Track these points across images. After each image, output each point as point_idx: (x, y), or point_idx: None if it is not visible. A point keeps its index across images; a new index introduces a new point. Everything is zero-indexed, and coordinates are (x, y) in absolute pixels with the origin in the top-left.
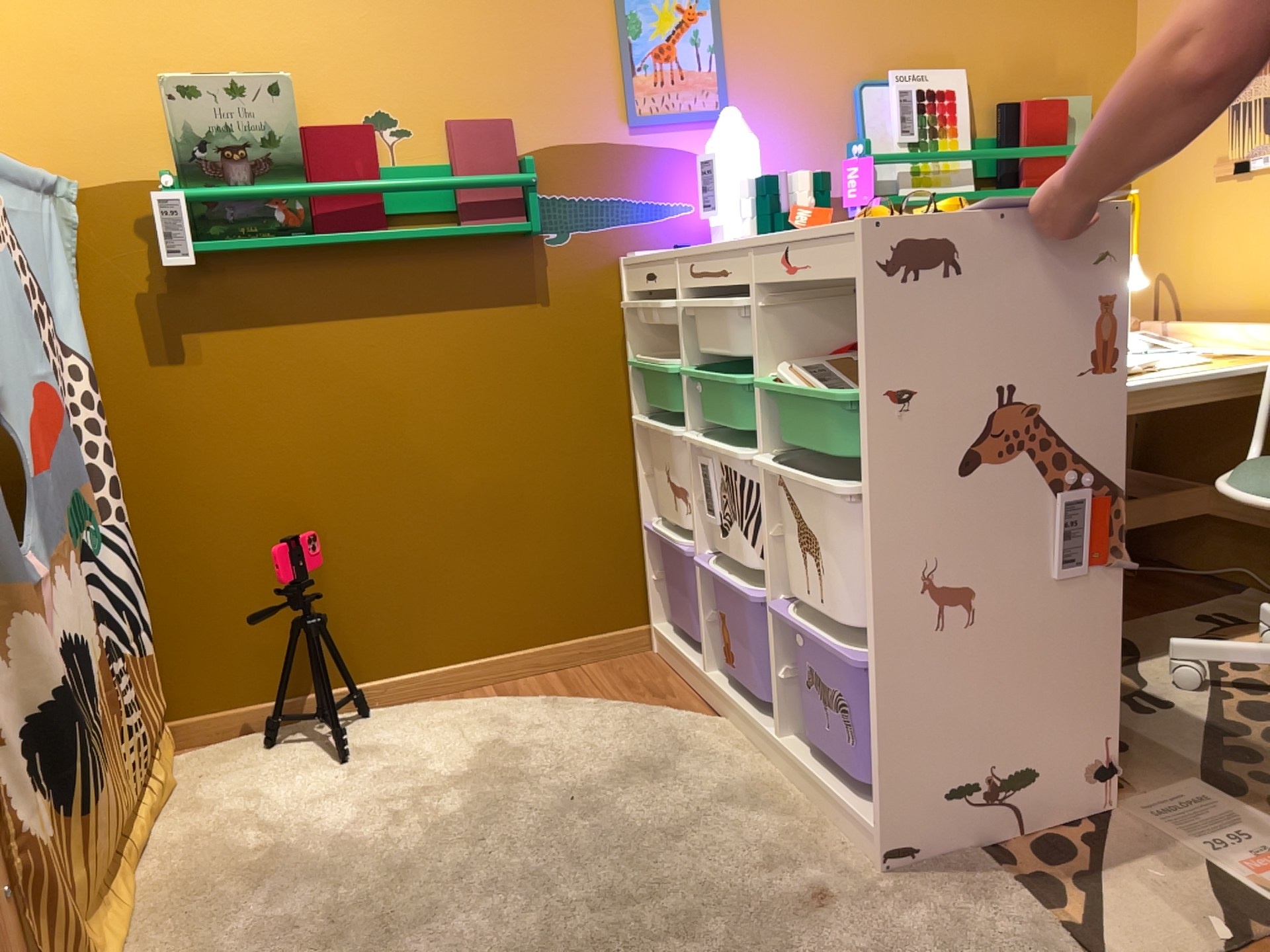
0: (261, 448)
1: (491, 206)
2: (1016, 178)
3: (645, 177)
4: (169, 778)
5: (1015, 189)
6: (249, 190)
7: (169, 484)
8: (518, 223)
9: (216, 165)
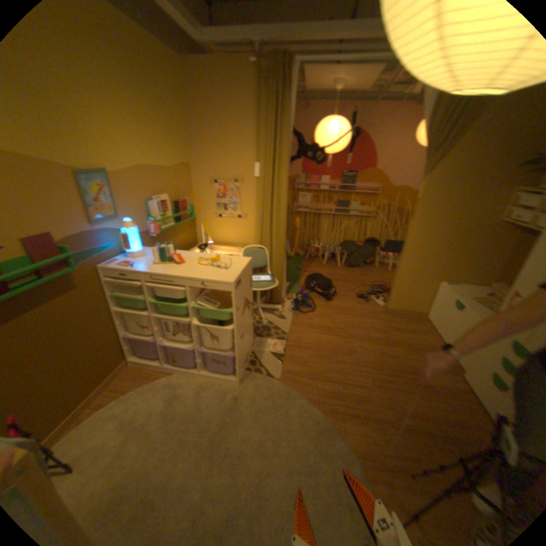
0: None
1: (52, 267)
2: (179, 218)
3: (97, 239)
4: None
5: (180, 221)
6: None
7: None
8: (66, 270)
9: None
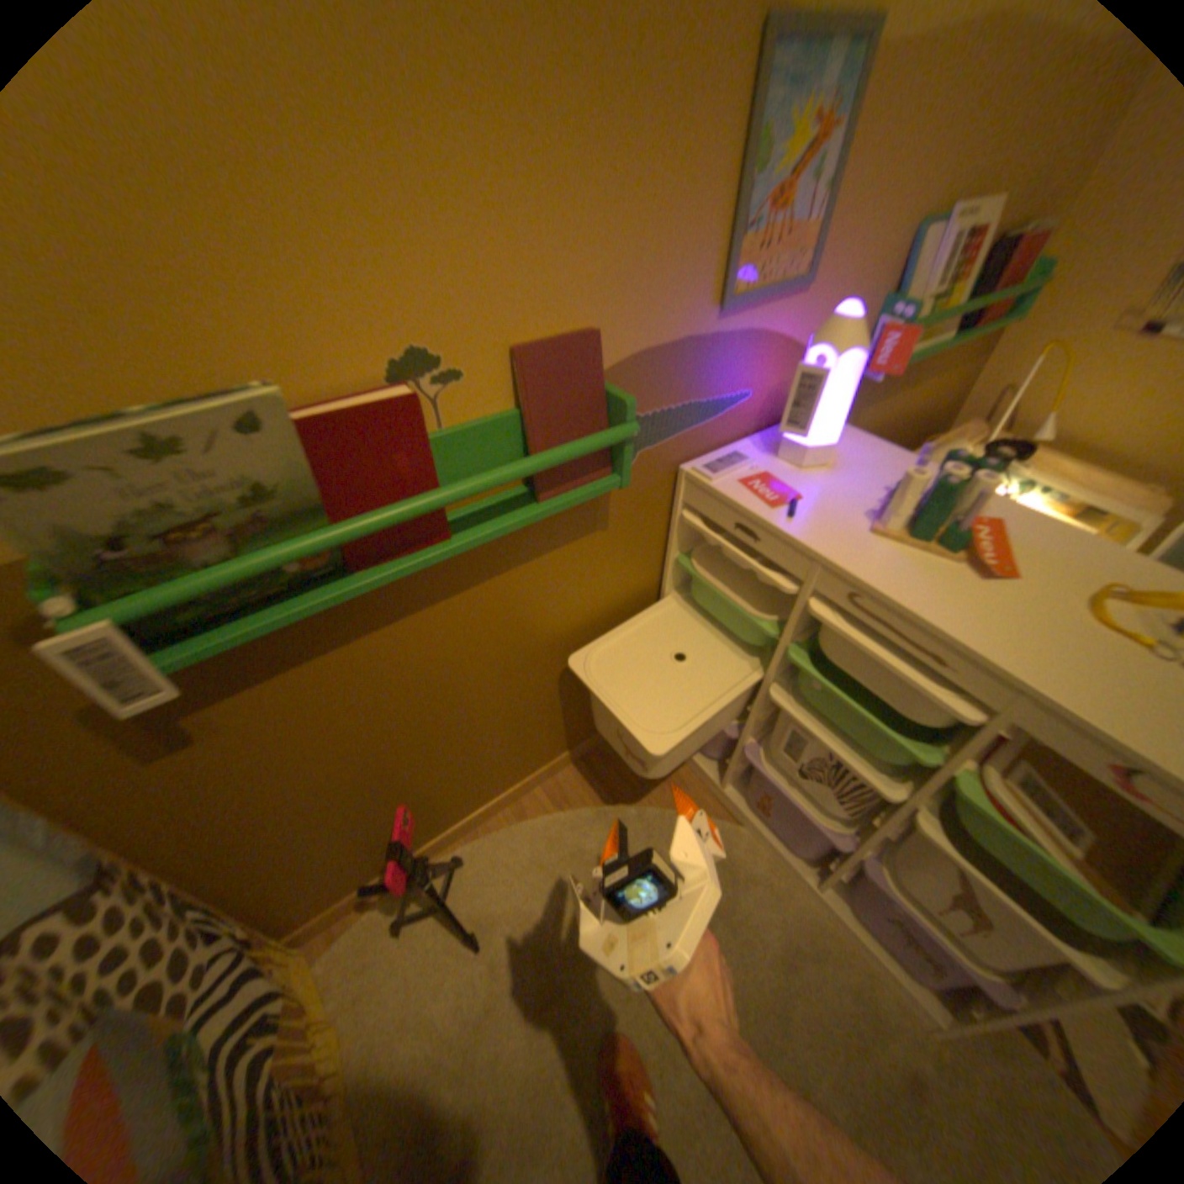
0: (323, 762)
1: (575, 465)
2: (982, 312)
3: (720, 368)
4: (333, 1025)
5: (977, 323)
6: (233, 567)
7: (223, 834)
8: (607, 481)
9: (151, 556)
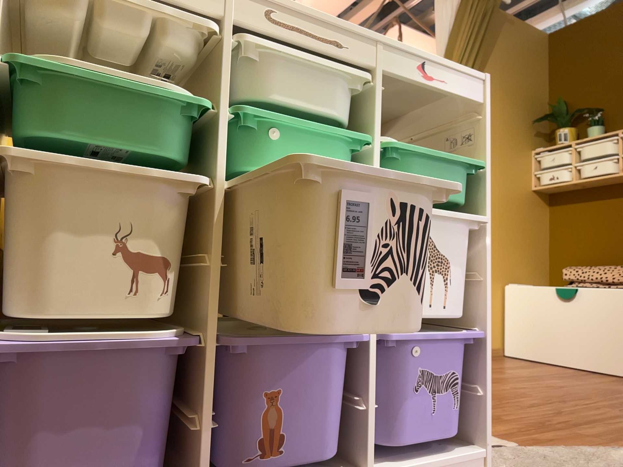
0: None
1: None
2: None
3: None
4: None
5: None
6: None
7: None
8: None
9: None
